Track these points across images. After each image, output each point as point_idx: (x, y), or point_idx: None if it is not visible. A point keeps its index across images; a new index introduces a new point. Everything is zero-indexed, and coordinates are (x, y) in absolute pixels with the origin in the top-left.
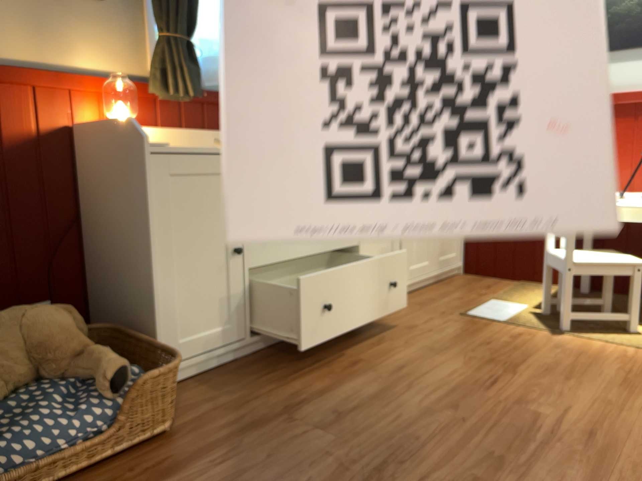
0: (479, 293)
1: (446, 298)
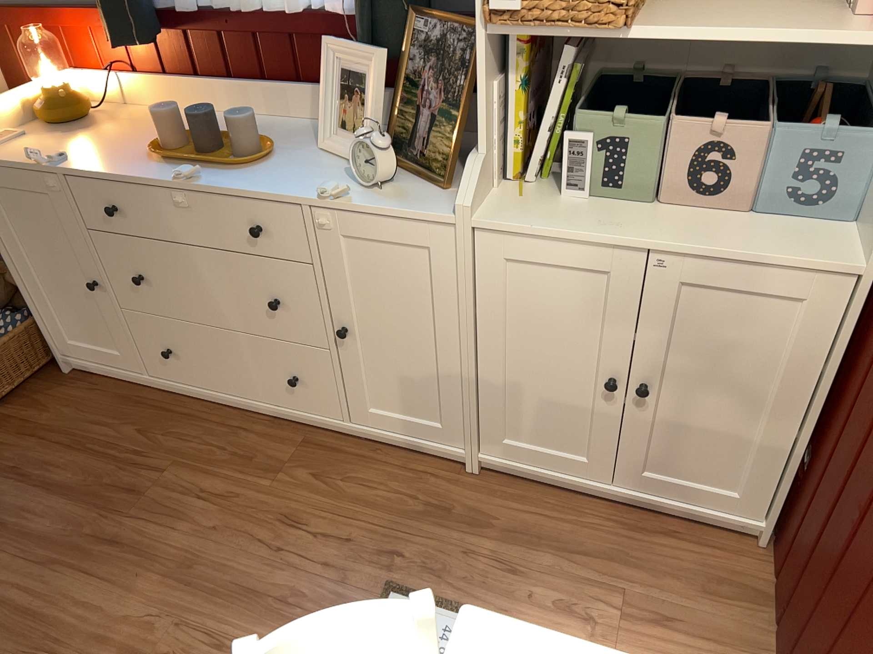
0: (575, 600)
1: (497, 541)
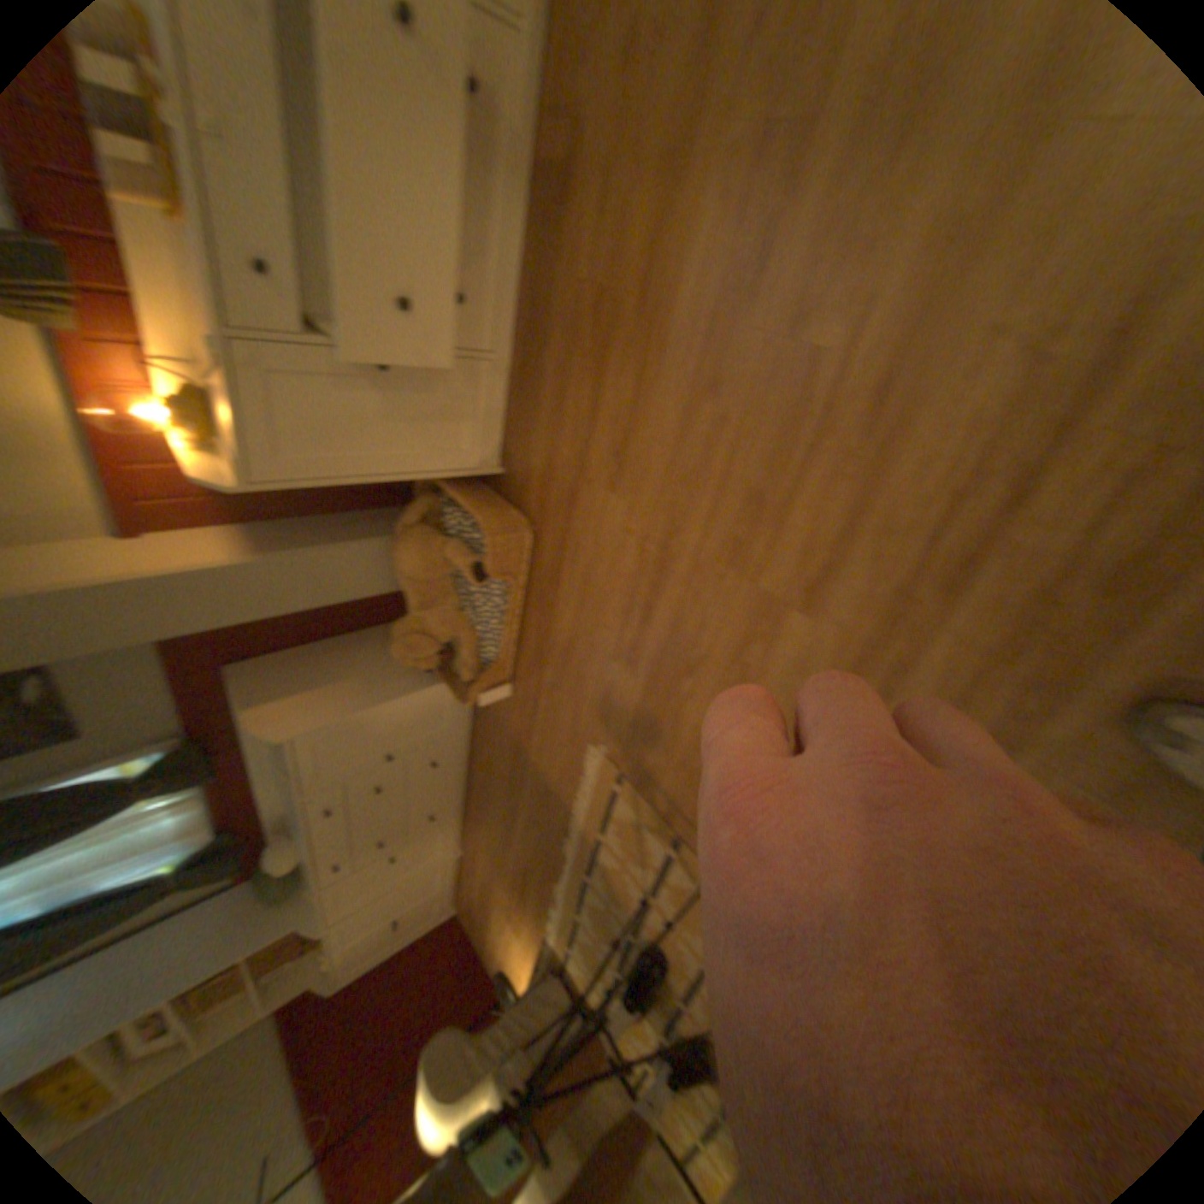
0: None
1: None
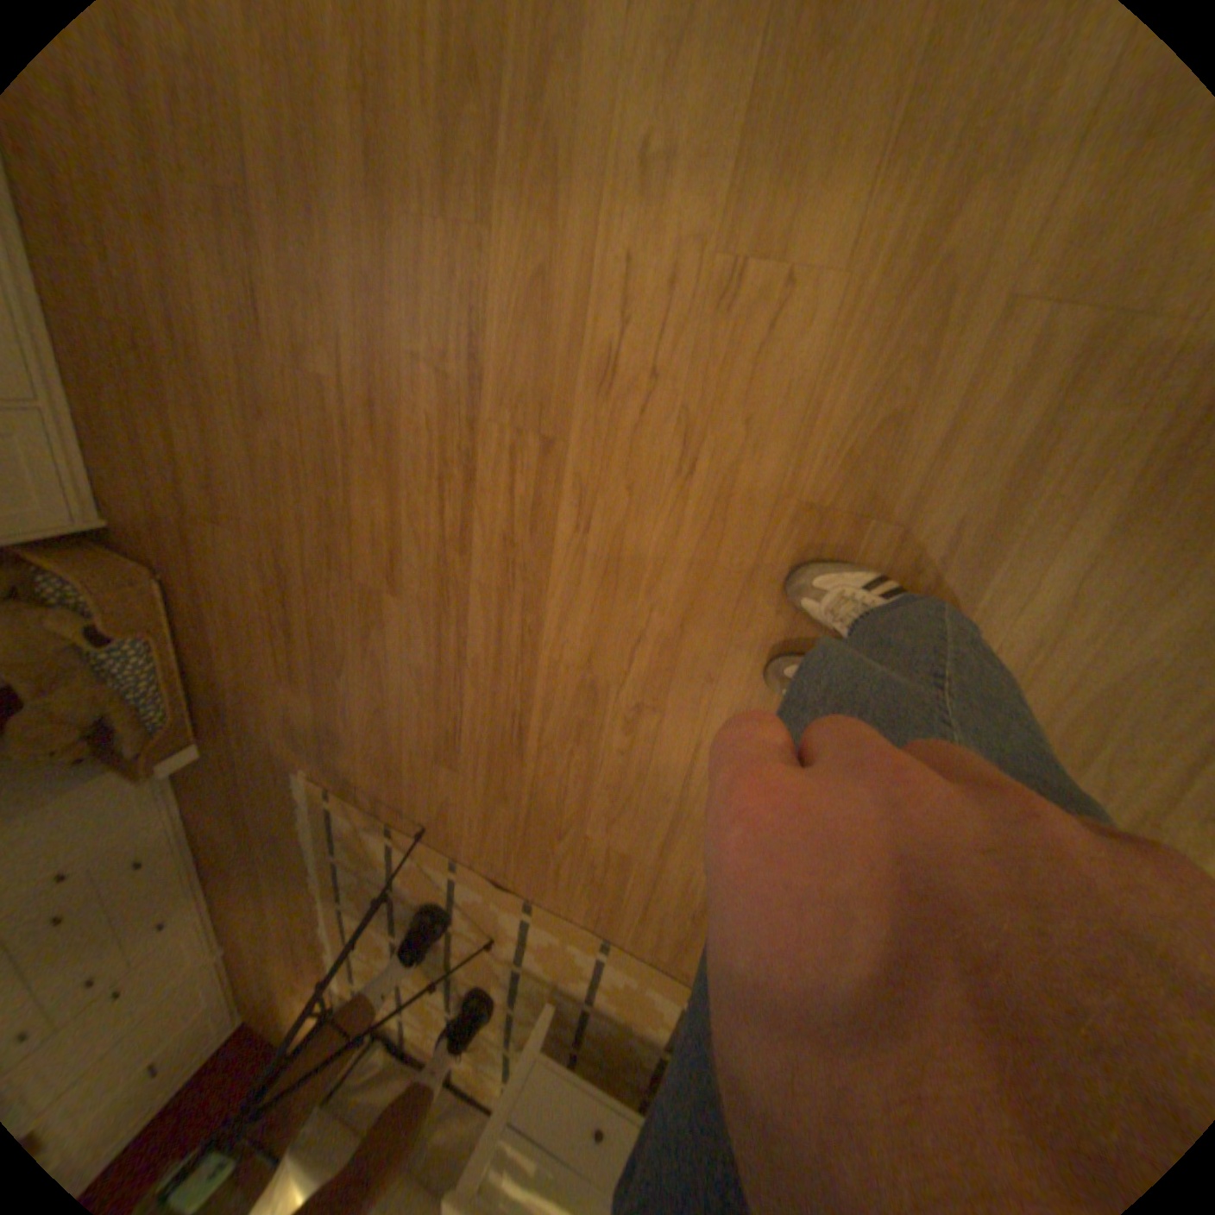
0: None
1: None
